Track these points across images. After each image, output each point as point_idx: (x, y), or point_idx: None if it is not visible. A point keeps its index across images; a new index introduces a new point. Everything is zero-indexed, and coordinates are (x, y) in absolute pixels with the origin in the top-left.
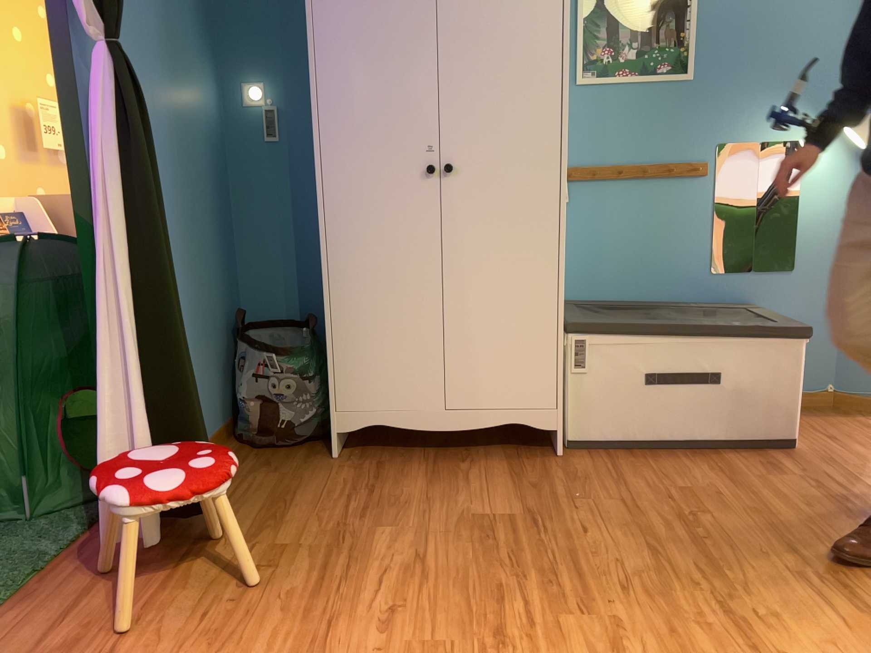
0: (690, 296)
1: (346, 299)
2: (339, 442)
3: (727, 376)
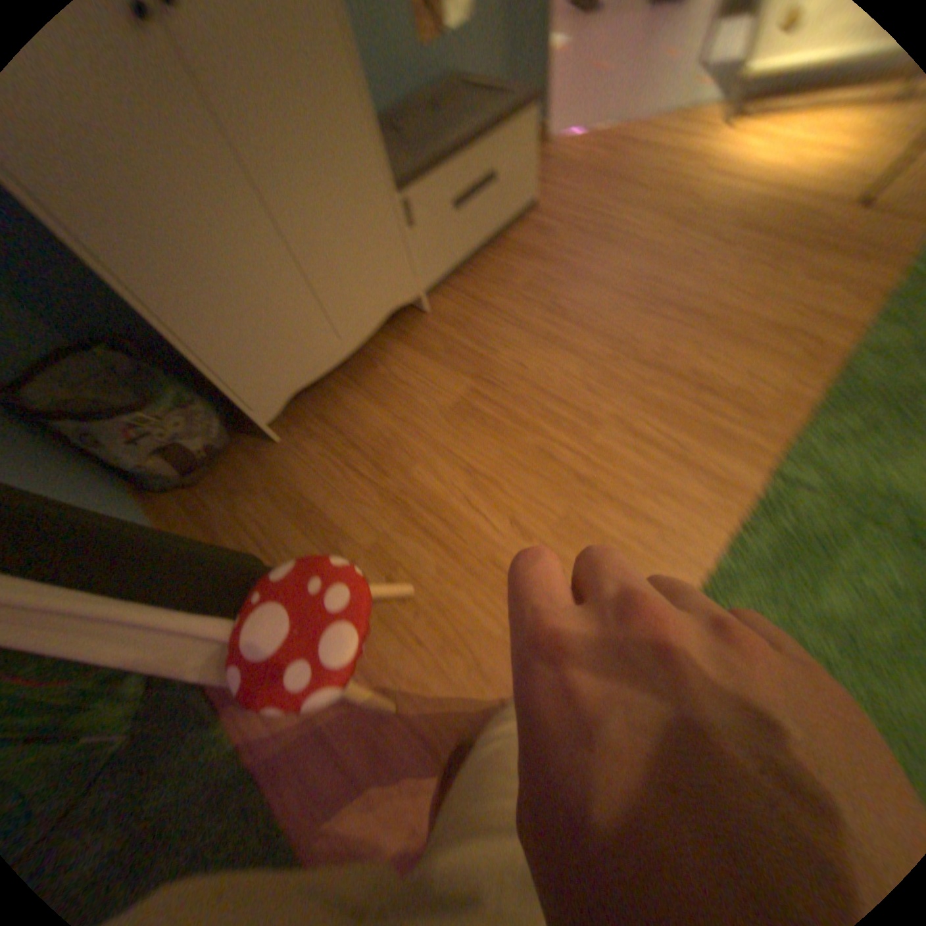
0: (408, 82)
1: (173, 298)
2: (265, 423)
3: (495, 165)
